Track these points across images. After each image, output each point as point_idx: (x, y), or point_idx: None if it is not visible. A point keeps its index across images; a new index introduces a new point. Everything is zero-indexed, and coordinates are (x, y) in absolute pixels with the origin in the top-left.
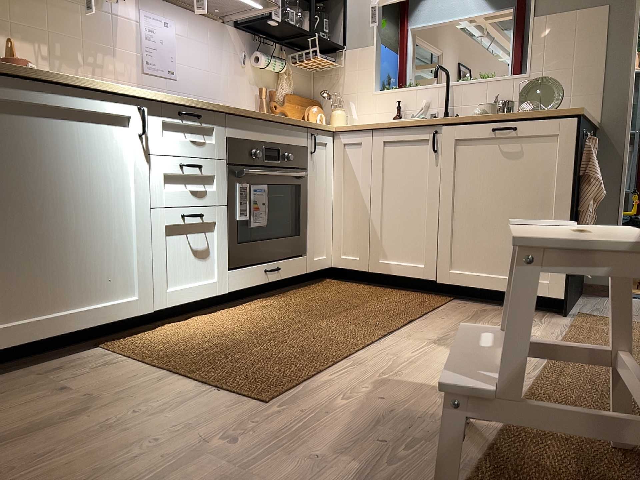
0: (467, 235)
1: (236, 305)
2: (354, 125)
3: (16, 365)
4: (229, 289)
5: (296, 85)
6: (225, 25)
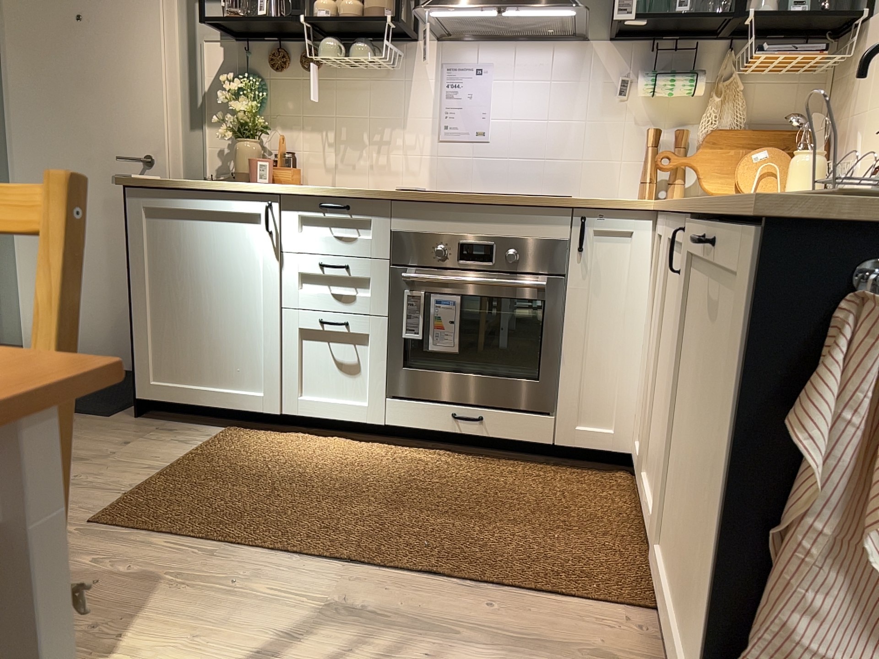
0: (680, 491)
1: (413, 448)
2: (661, 204)
3: (175, 417)
4: (386, 423)
5: (769, 108)
6: (586, 40)
